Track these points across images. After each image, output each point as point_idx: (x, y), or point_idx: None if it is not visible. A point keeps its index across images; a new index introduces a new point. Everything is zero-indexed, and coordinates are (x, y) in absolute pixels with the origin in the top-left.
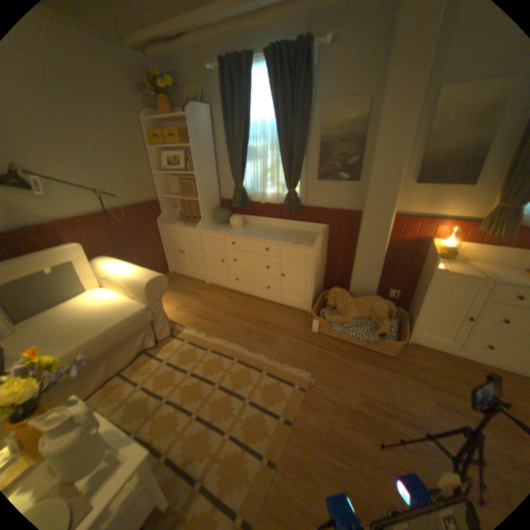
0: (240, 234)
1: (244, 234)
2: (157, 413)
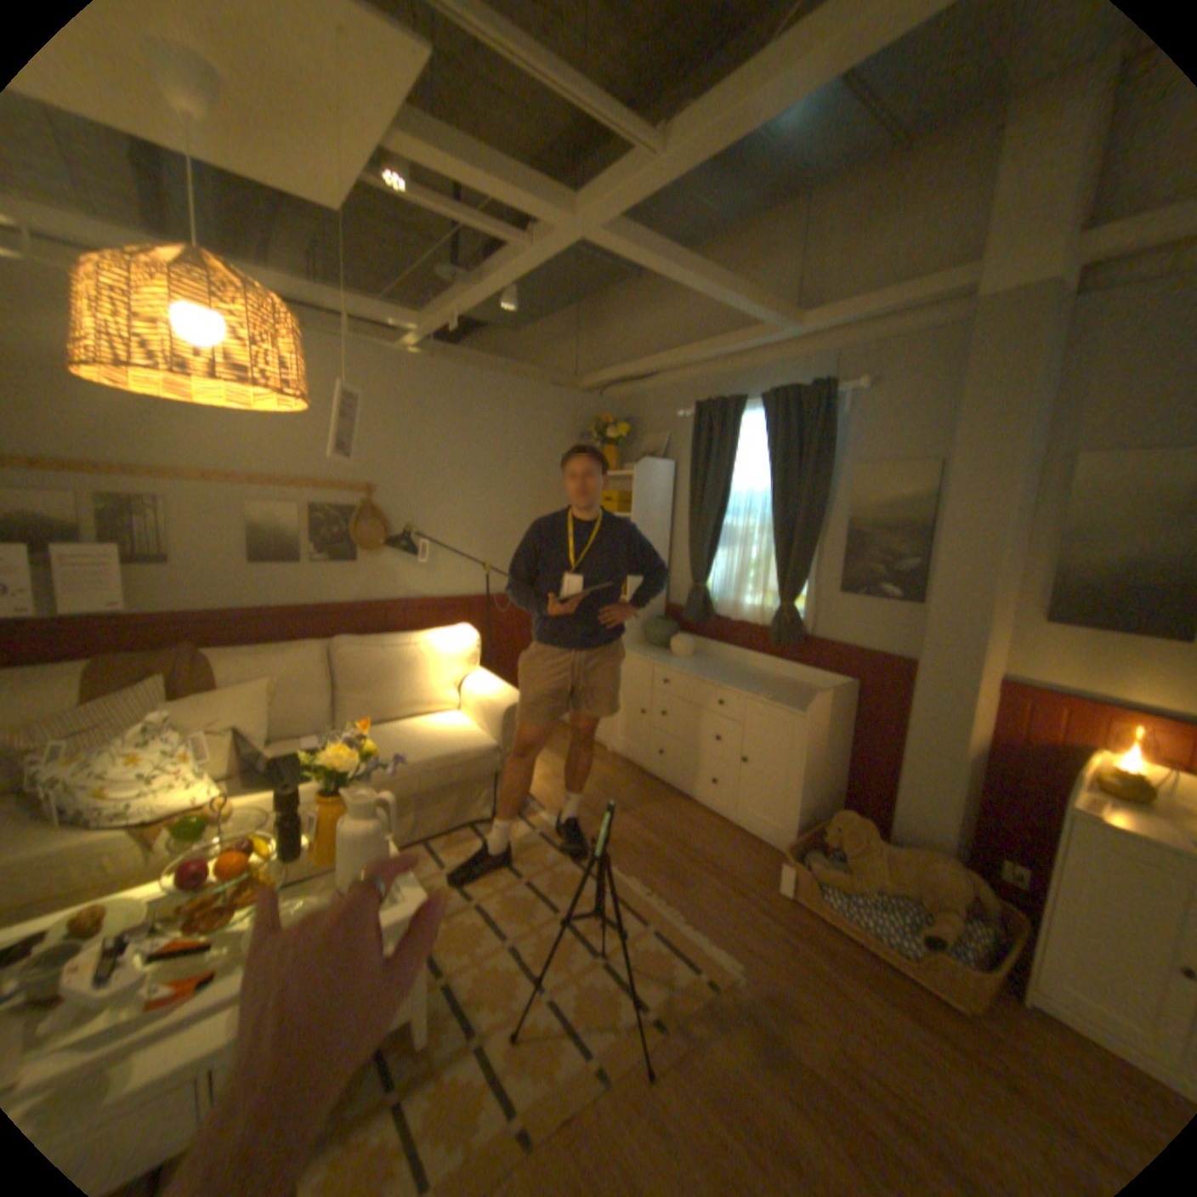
0: (681, 667)
1: (687, 669)
2: (459, 919)
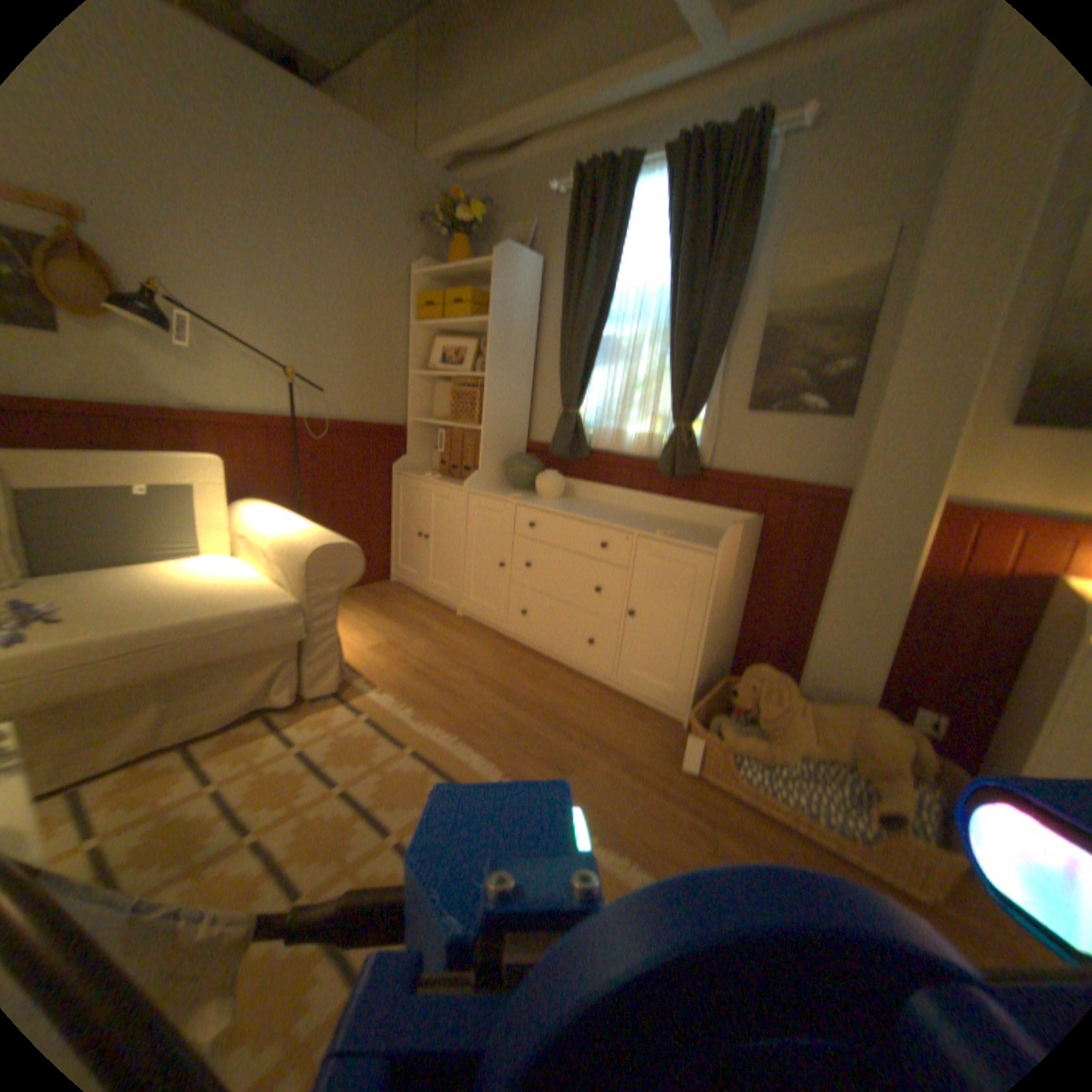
0: (551, 506)
1: (560, 508)
2: (221, 865)
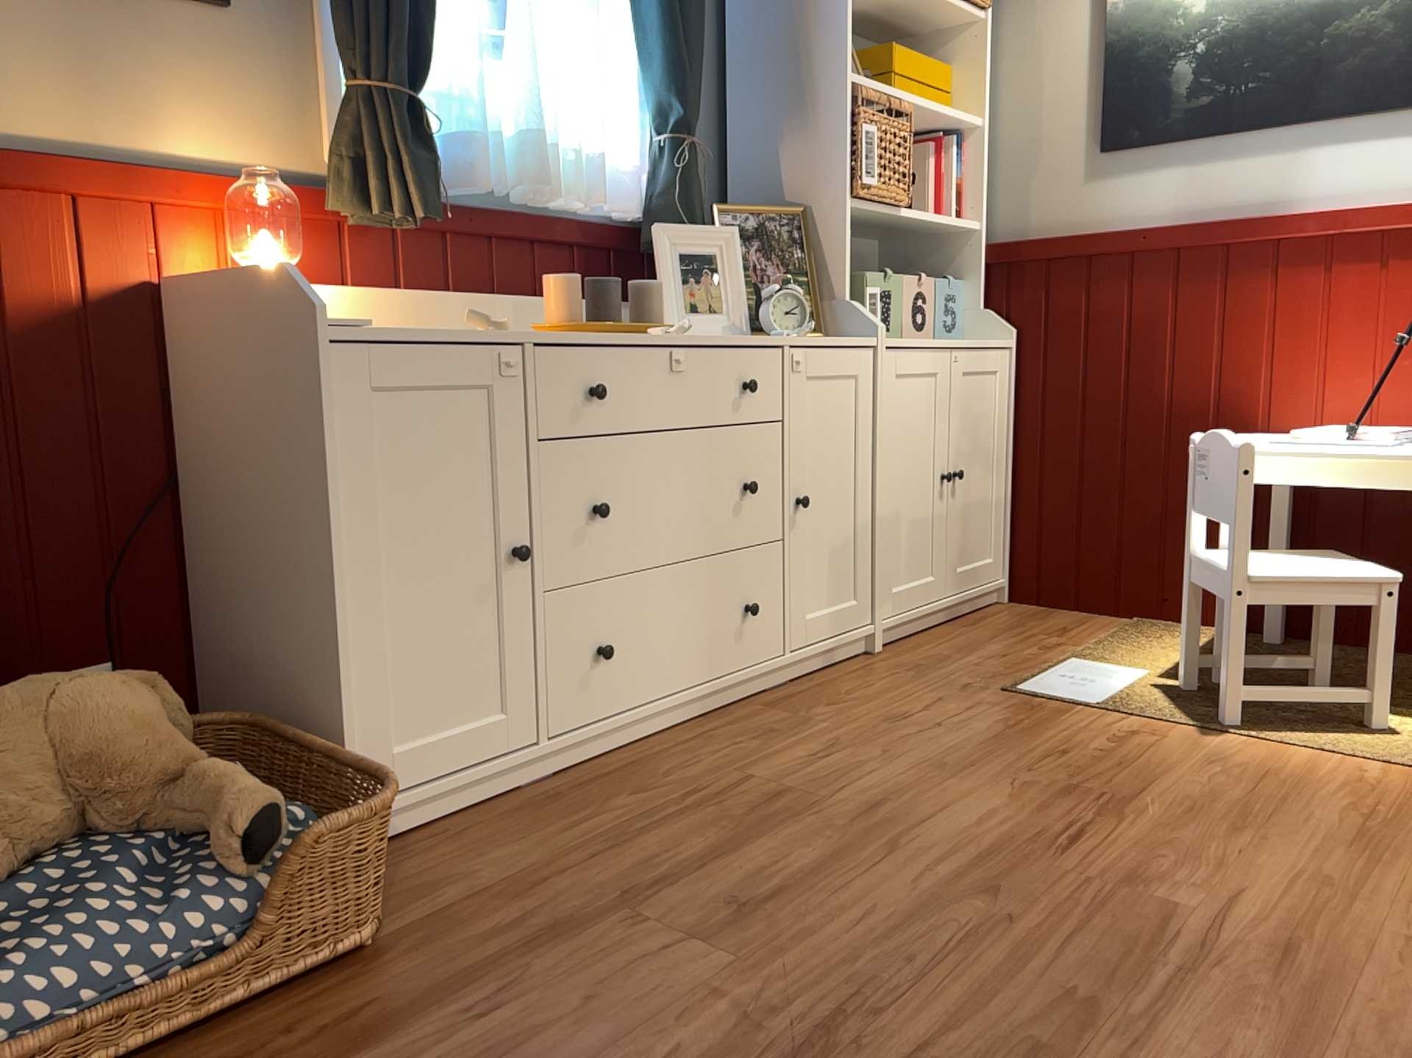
0: None
1: None
2: None
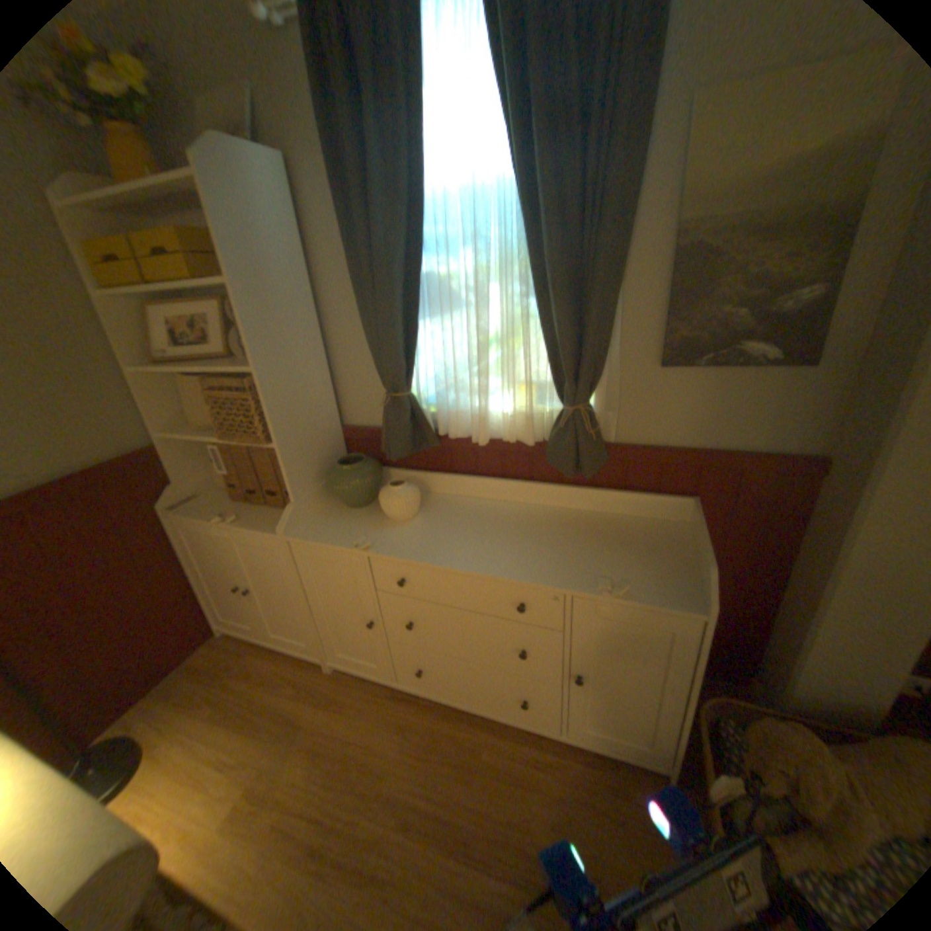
0: (422, 549)
1: (436, 551)
2: None
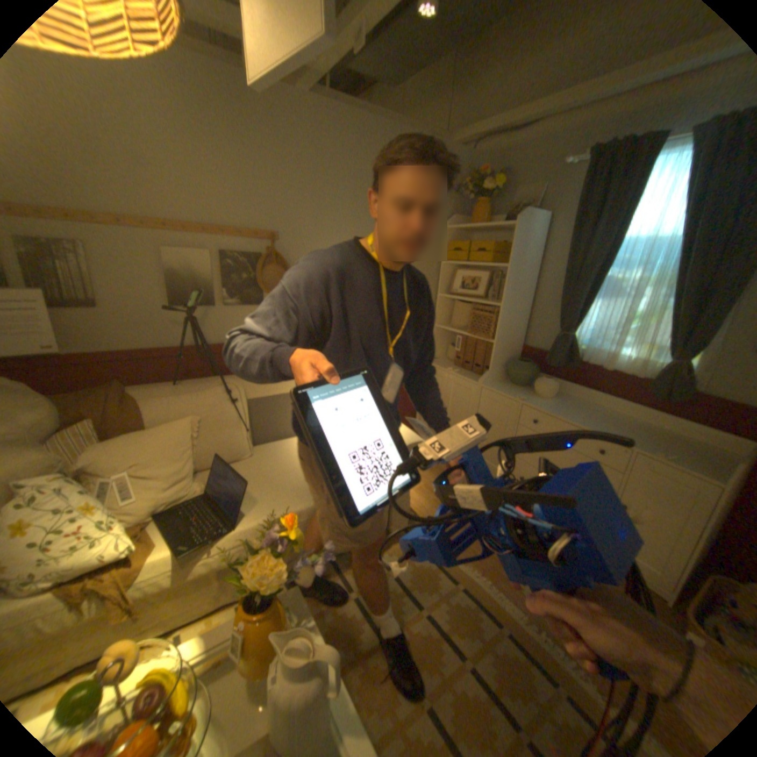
0: (553, 410)
1: (560, 413)
2: (374, 659)
